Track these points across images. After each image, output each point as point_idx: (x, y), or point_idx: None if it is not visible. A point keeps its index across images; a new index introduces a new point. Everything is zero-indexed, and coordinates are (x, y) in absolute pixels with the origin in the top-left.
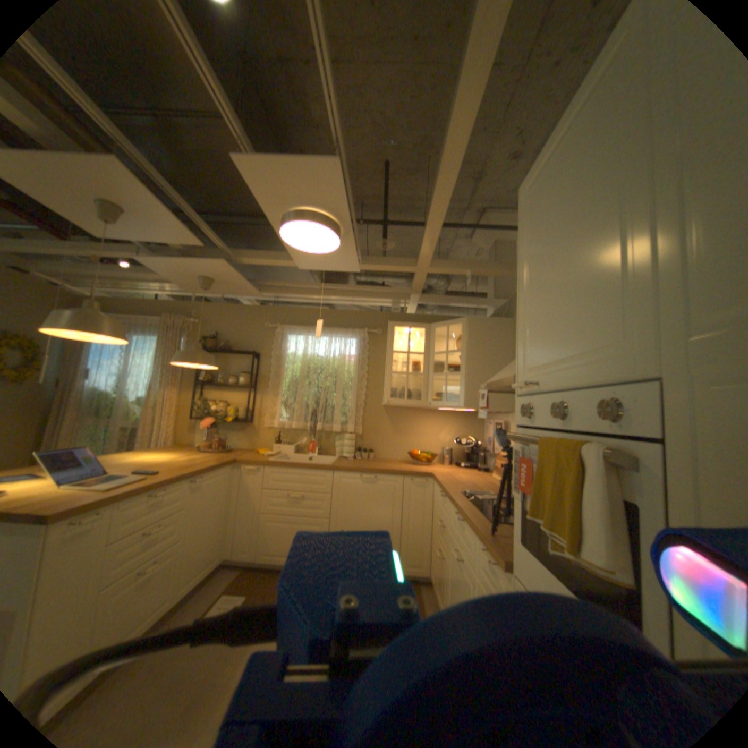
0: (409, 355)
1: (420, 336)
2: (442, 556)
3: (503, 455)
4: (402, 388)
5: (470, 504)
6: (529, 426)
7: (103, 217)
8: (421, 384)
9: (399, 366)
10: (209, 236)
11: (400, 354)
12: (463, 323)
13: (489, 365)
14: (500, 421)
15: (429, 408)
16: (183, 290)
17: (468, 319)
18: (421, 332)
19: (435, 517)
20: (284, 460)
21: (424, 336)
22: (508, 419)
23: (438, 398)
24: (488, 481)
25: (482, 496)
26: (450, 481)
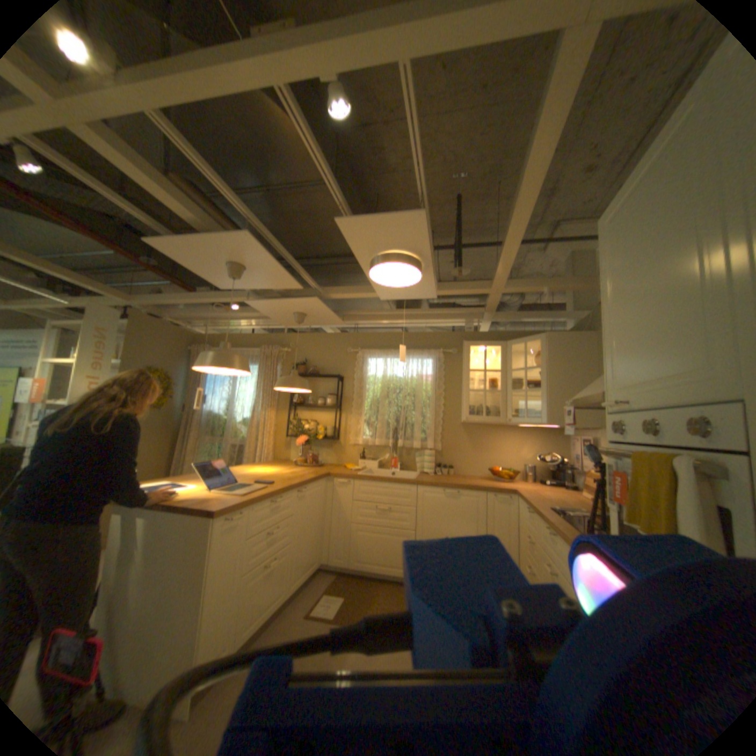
0: (486, 372)
1: (496, 352)
2: (533, 572)
3: (594, 473)
4: (480, 404)
5: (561, 520)
6: (621, 442)
7: (232, 275)
8: (499, 401)
9: (476, 383)
10: (305, 279)
11: (476, 371)
12: (542, 338)
13: (573, 380)
14: (589, 437)
15: (509, 425)
16: (277, 323)
17: (547, 335)
18: (497, 348)
19: (522, 533)
20: (369, 474)
21: (501, 353)
22: (598, 436)
23: (518, 415)
24: (579, 499)
25: (573, 513)
26: (536, 498)
